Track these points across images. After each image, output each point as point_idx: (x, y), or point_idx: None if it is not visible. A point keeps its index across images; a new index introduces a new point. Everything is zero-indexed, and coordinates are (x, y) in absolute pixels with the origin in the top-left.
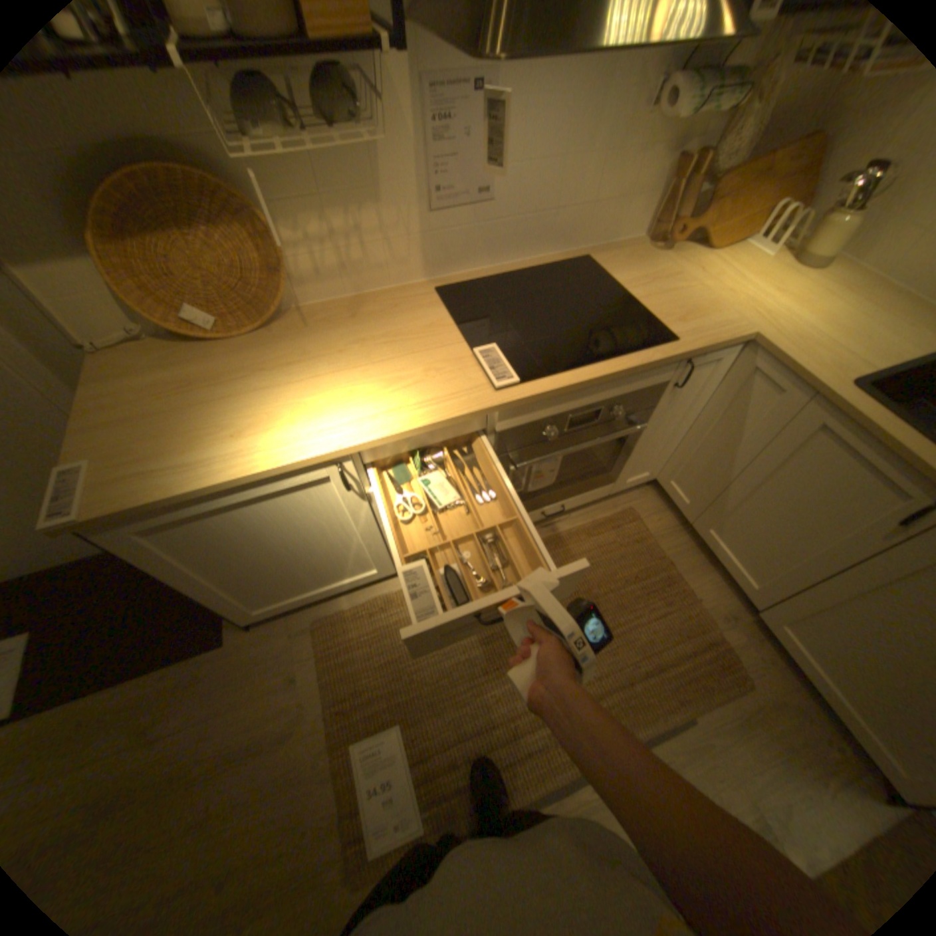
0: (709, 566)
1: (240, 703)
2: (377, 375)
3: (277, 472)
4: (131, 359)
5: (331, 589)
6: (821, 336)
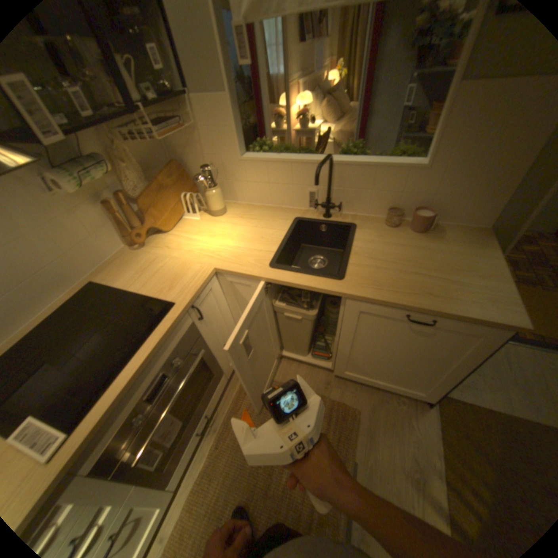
0: (299, 366)
1: None
2: None
3: None
4: None
5: None
6: (244, 249)
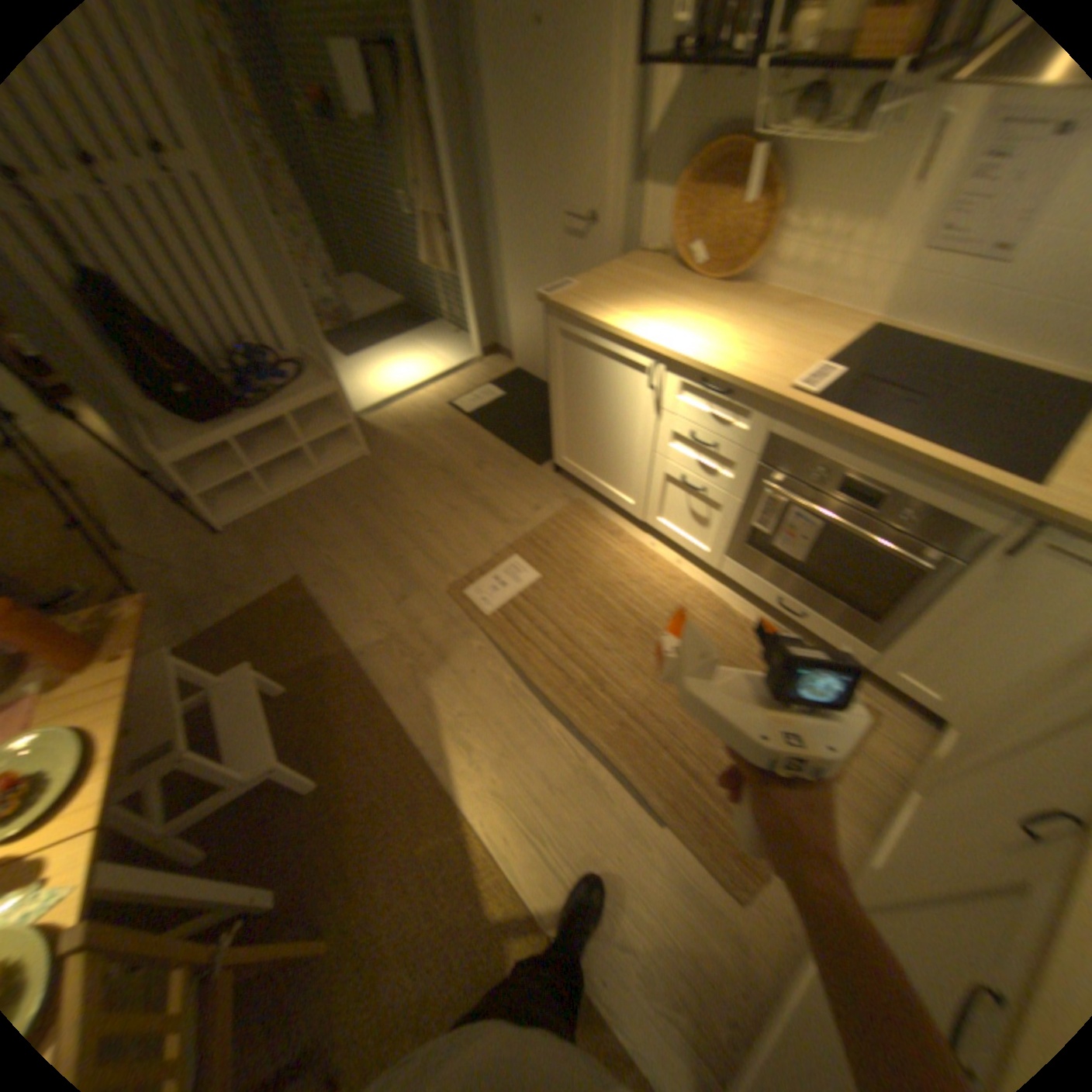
0: (878, 838)
1: (515, 494)
2: (739, 337)
3: (626, 341)
4: (650, 263)
5: (604, 490)
6: None
